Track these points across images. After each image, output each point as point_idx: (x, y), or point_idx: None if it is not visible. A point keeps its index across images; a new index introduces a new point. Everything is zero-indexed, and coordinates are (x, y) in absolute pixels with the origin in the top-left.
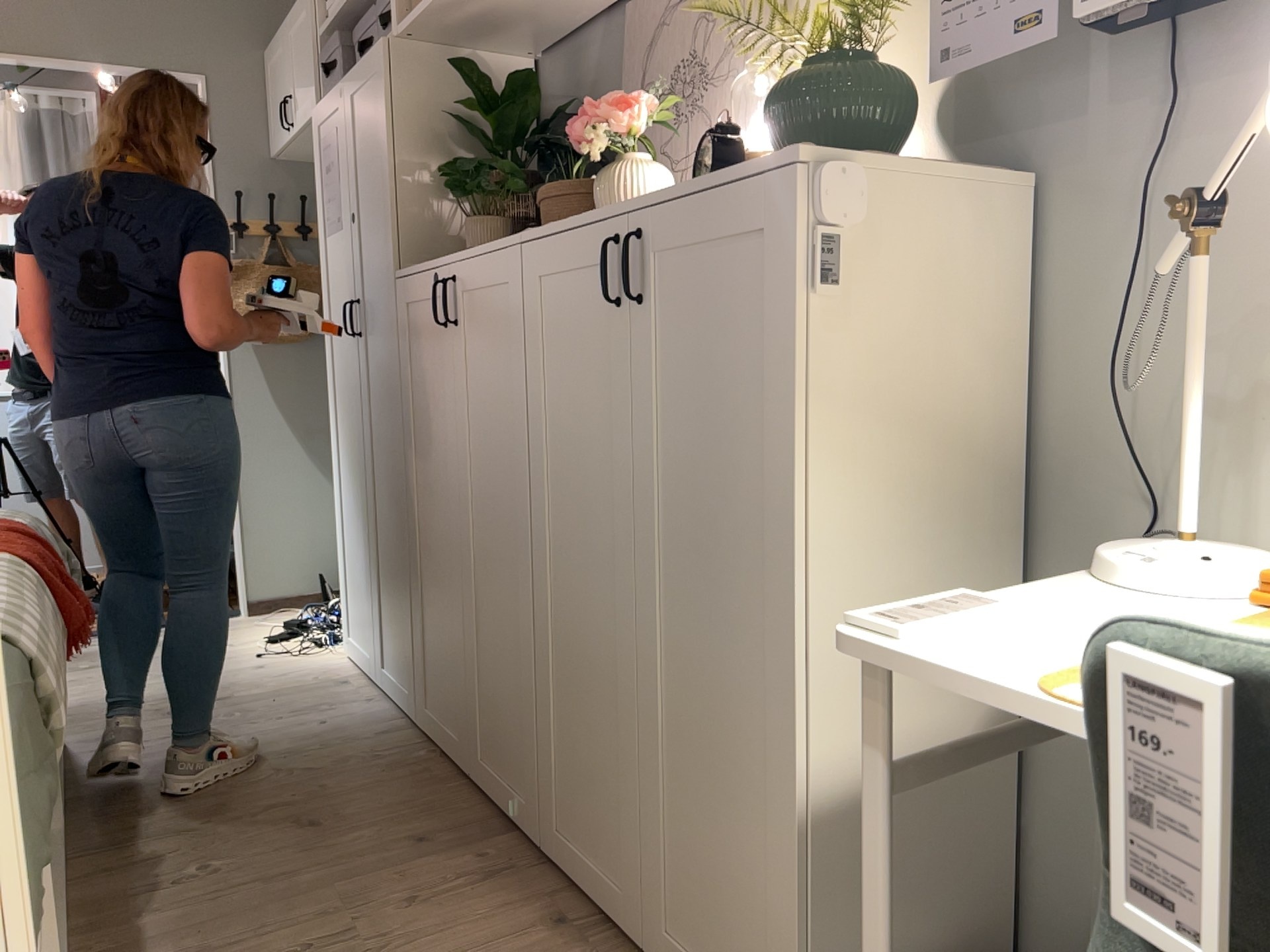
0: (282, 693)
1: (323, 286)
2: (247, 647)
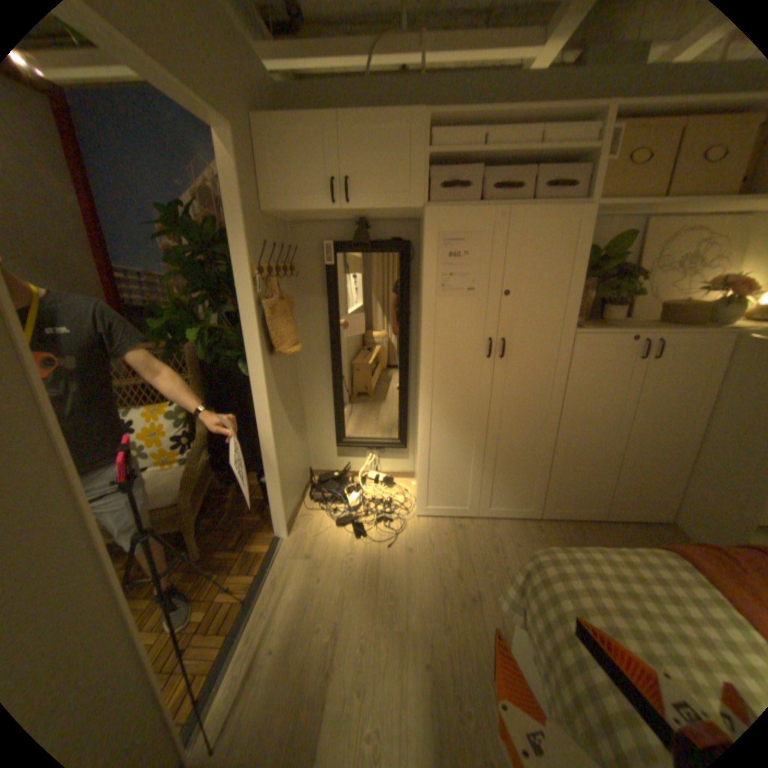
0: (462, 550)
1: (427, 327)
2: (362, 549)
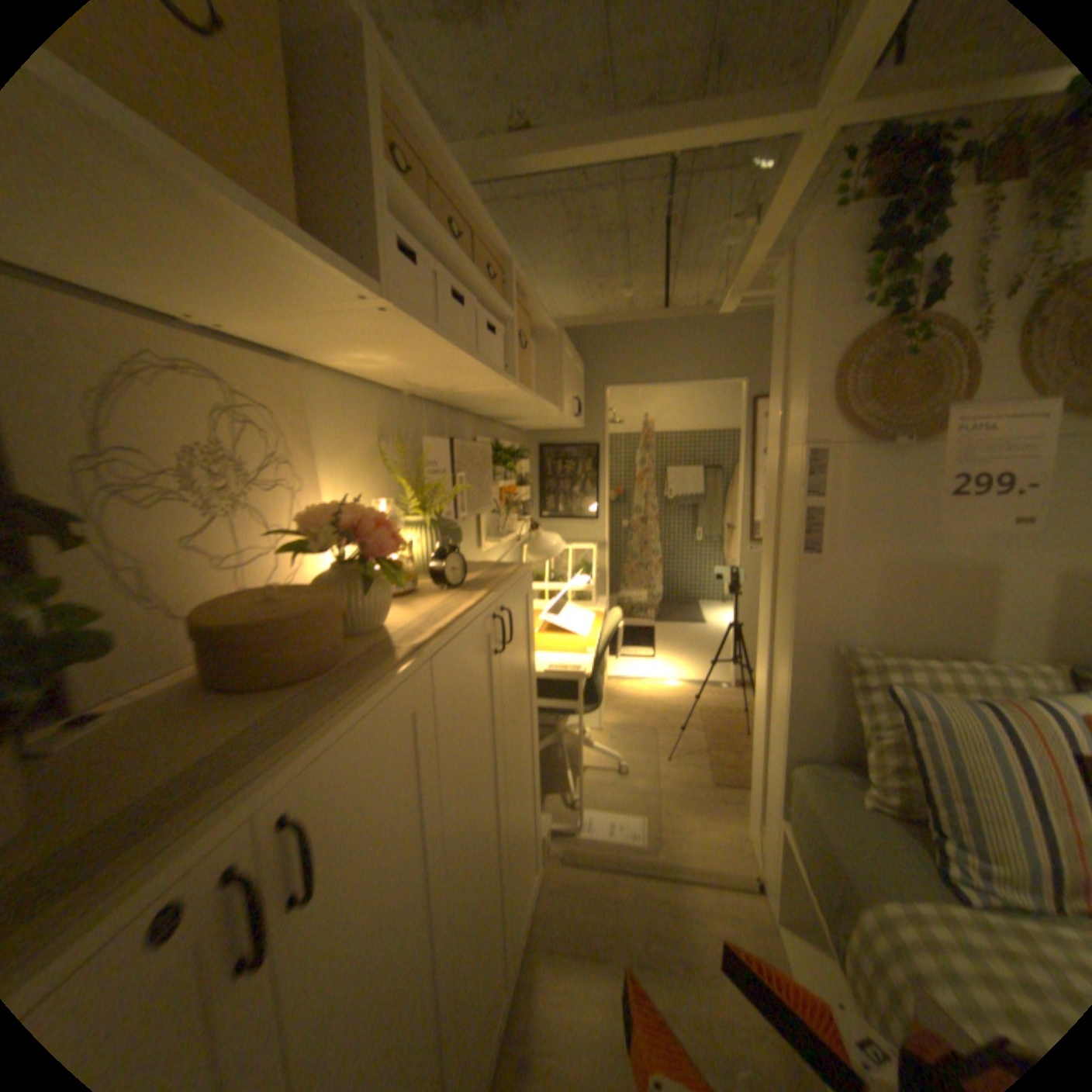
0: None
1: None
2: None
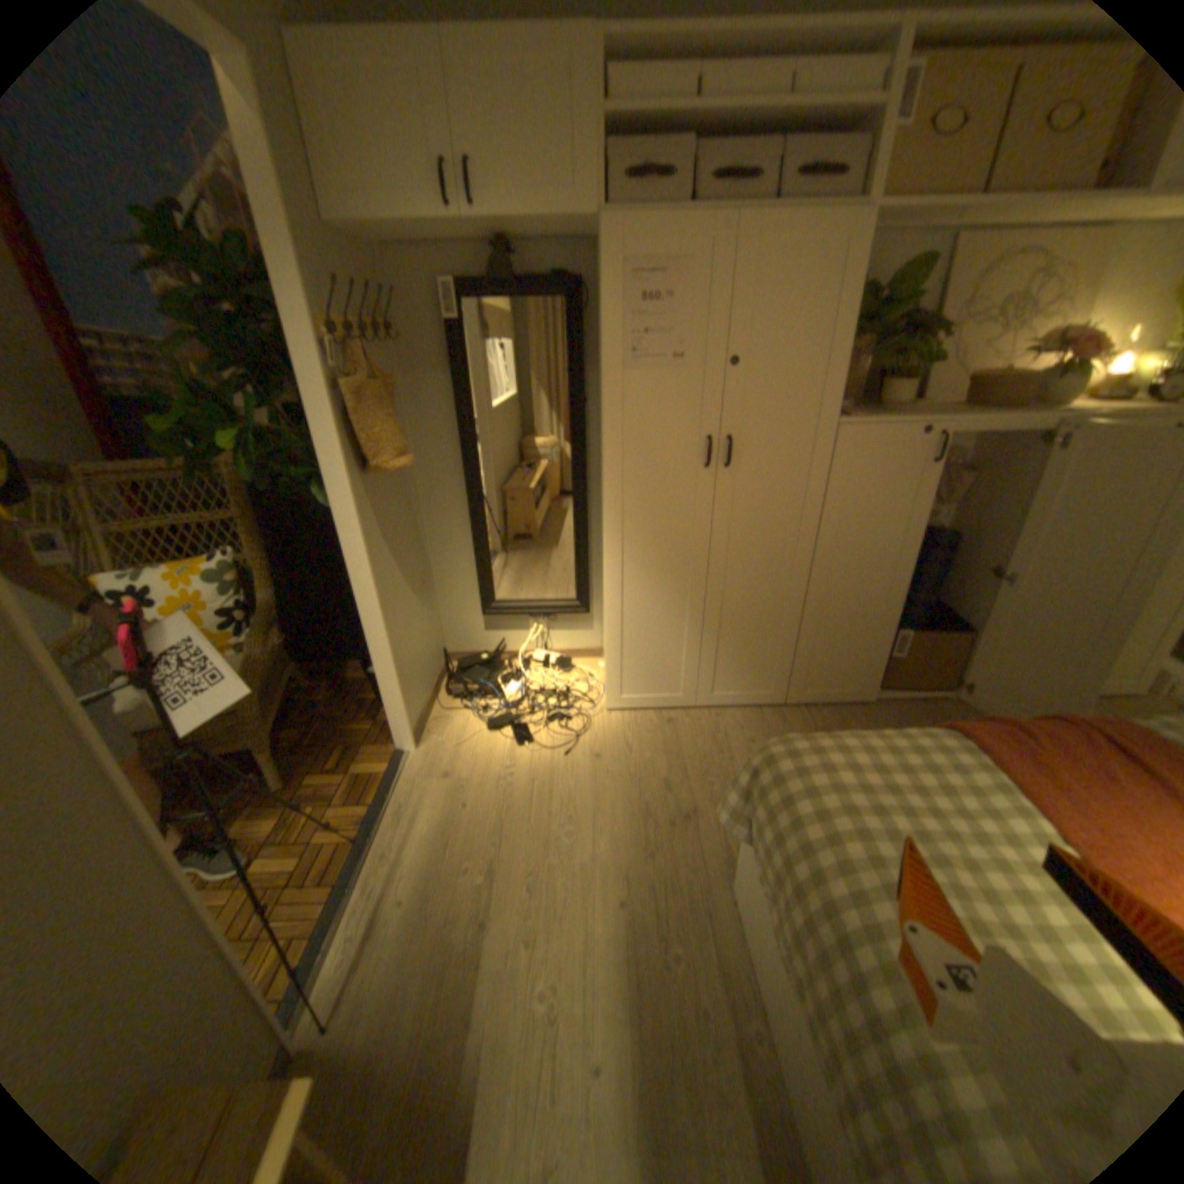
0: (672, 751)
1: (611, 419)
2: (528, 758)
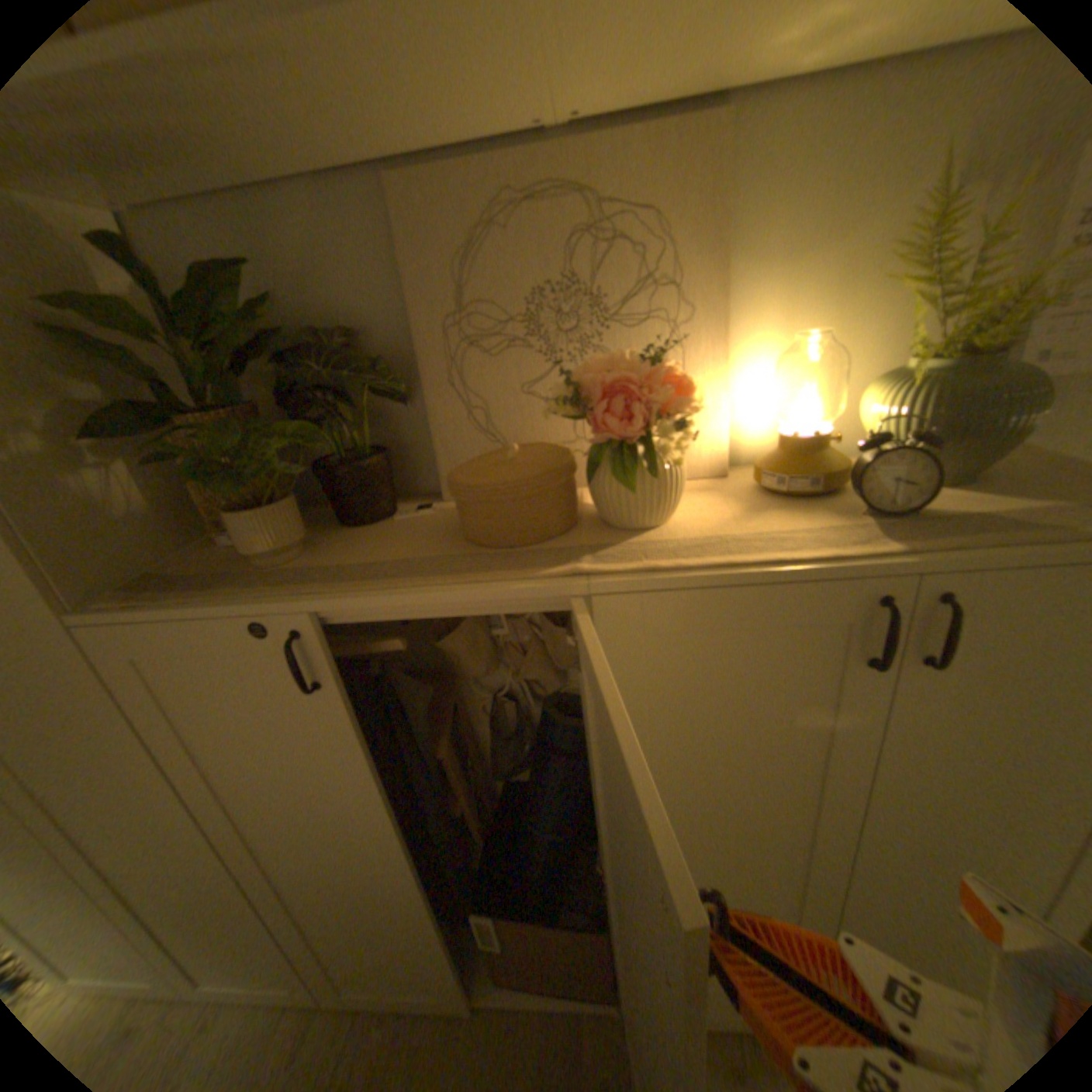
0: None
1: None
2: None
